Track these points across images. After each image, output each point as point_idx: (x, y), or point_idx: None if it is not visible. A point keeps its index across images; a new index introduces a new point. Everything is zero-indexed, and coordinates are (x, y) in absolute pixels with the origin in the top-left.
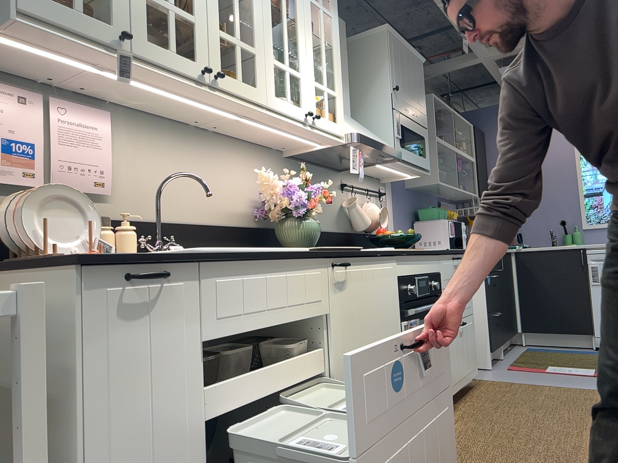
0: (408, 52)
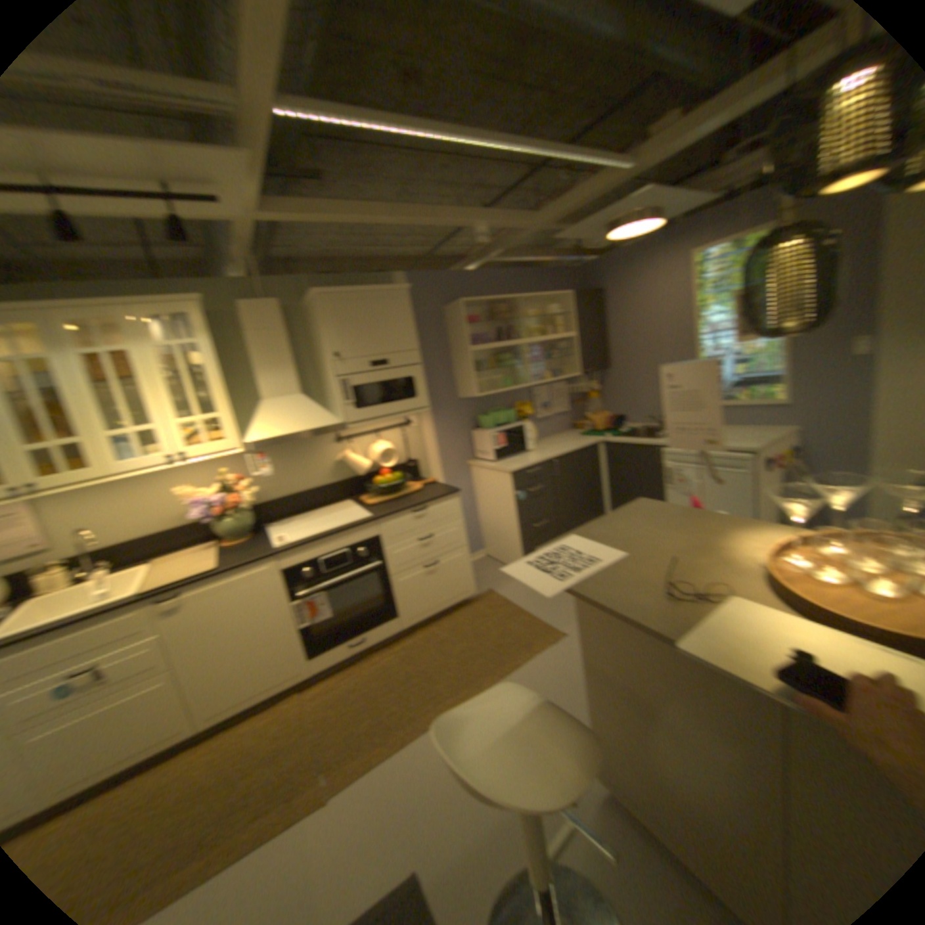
0: (363, 294)
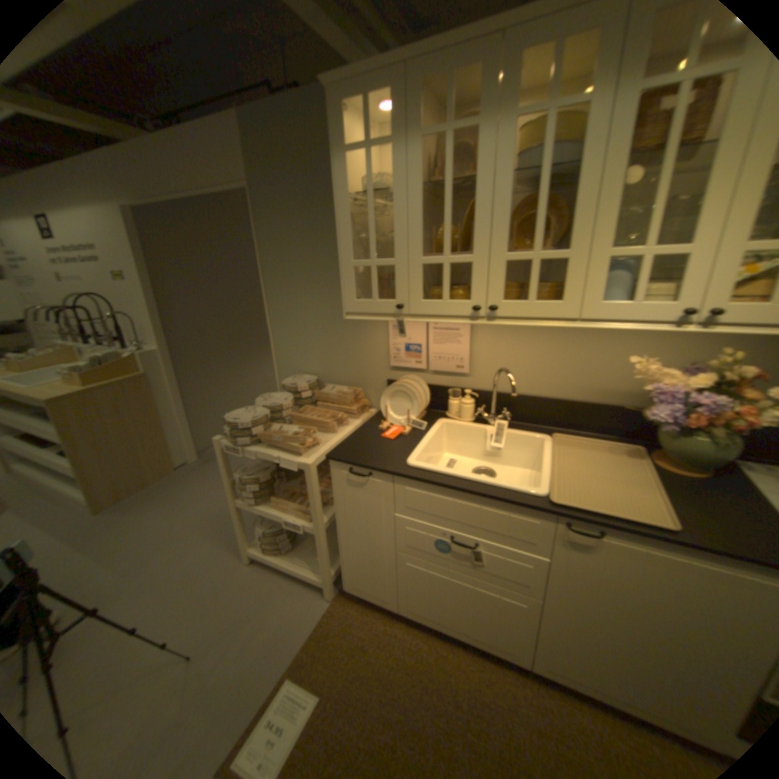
0: None
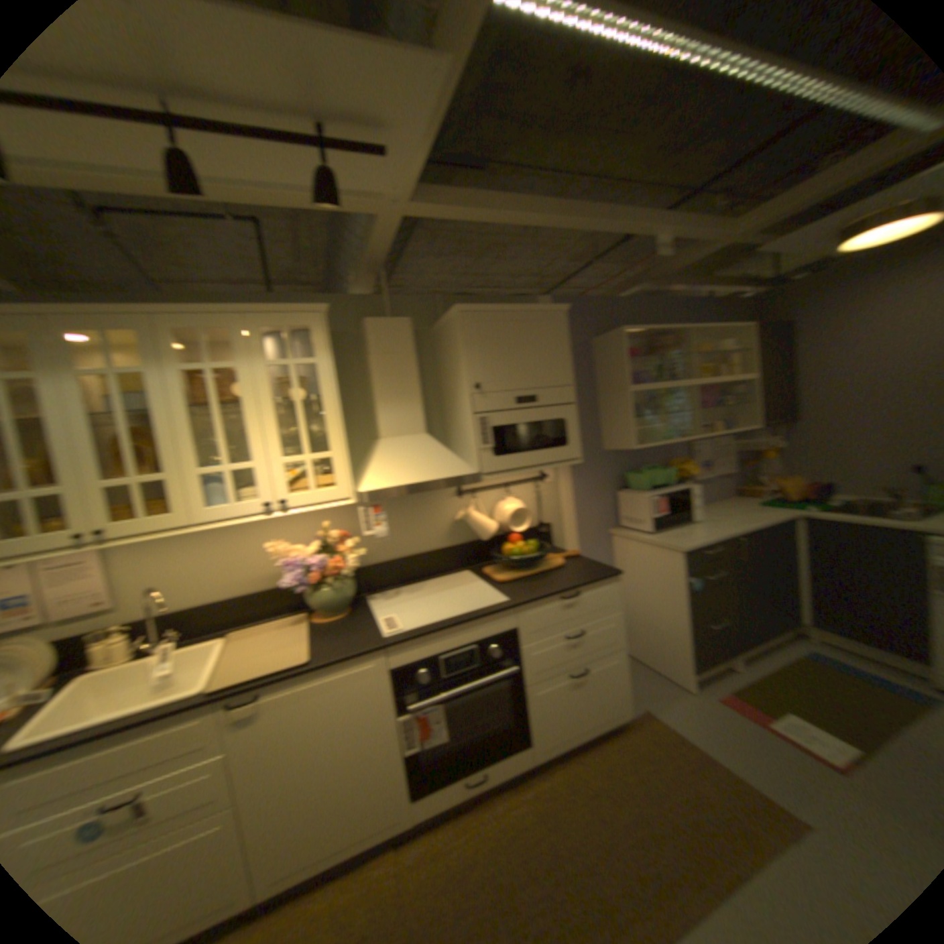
0: (520, 315)
